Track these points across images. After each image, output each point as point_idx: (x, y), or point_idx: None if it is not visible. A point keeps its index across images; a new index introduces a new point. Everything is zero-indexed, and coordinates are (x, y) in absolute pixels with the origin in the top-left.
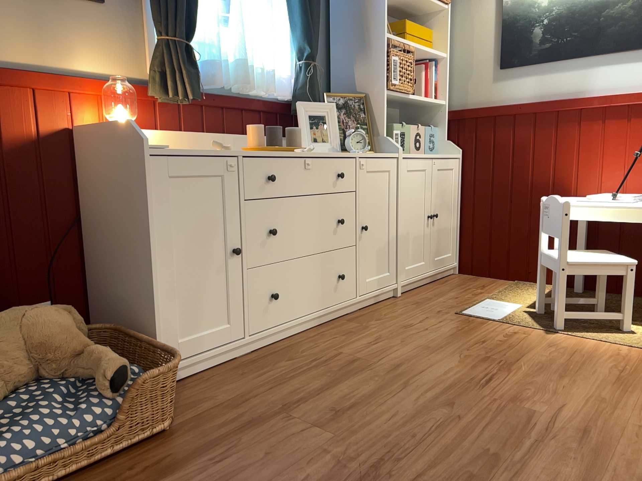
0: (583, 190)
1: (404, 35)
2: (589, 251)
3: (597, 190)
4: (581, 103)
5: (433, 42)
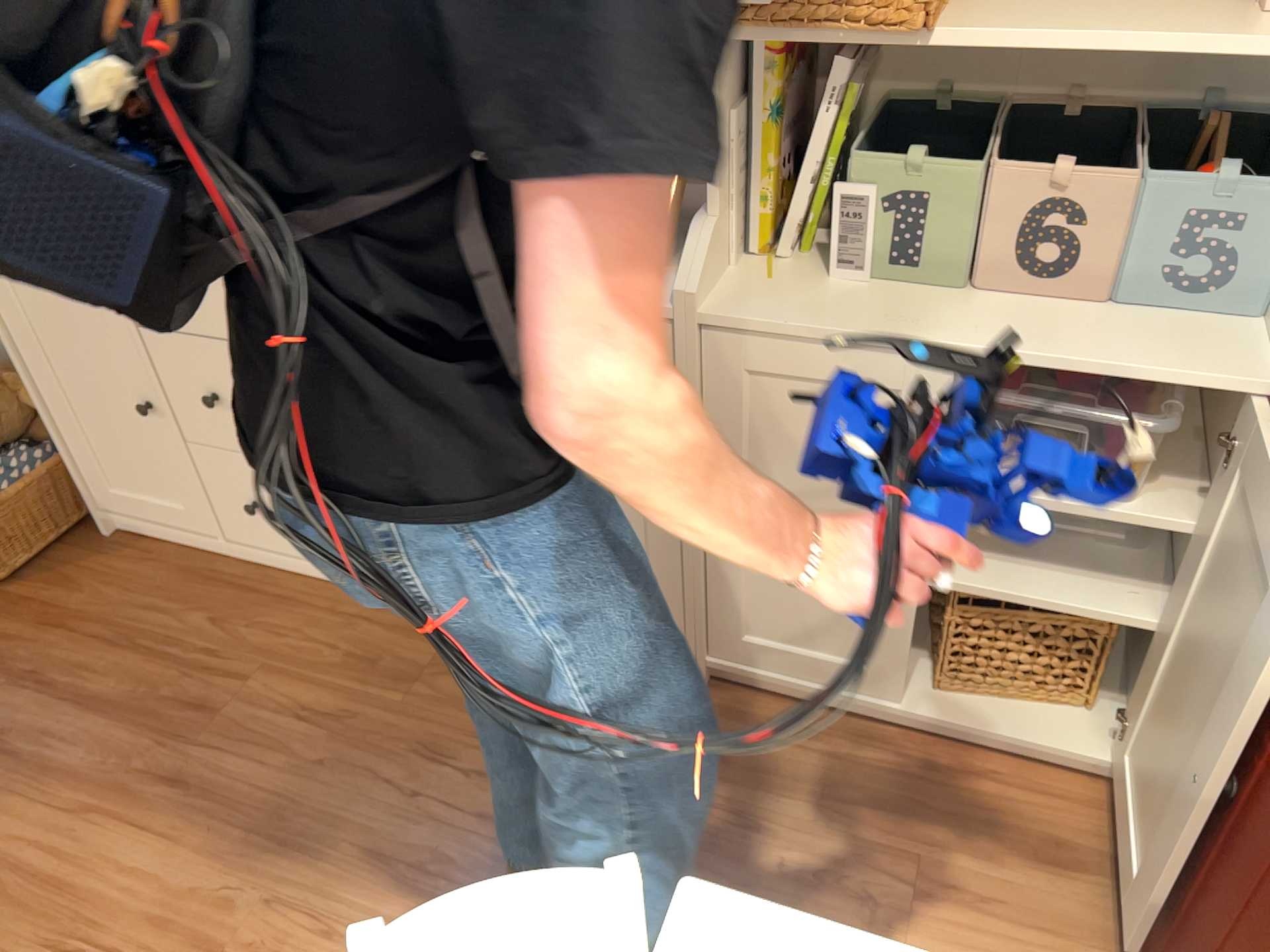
0: None
1: None
2: None
3: None
4: None
5: None
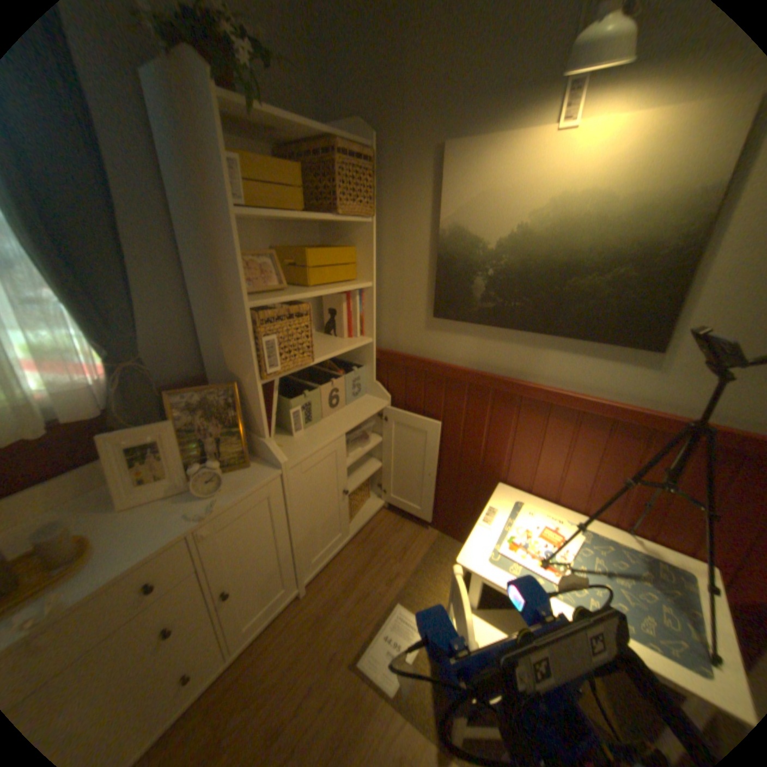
0: (516, 481)
1: (306, 268)
2: (507, 622)
3: (531, 487)
4: (525, 391)
5: (358, 262)
